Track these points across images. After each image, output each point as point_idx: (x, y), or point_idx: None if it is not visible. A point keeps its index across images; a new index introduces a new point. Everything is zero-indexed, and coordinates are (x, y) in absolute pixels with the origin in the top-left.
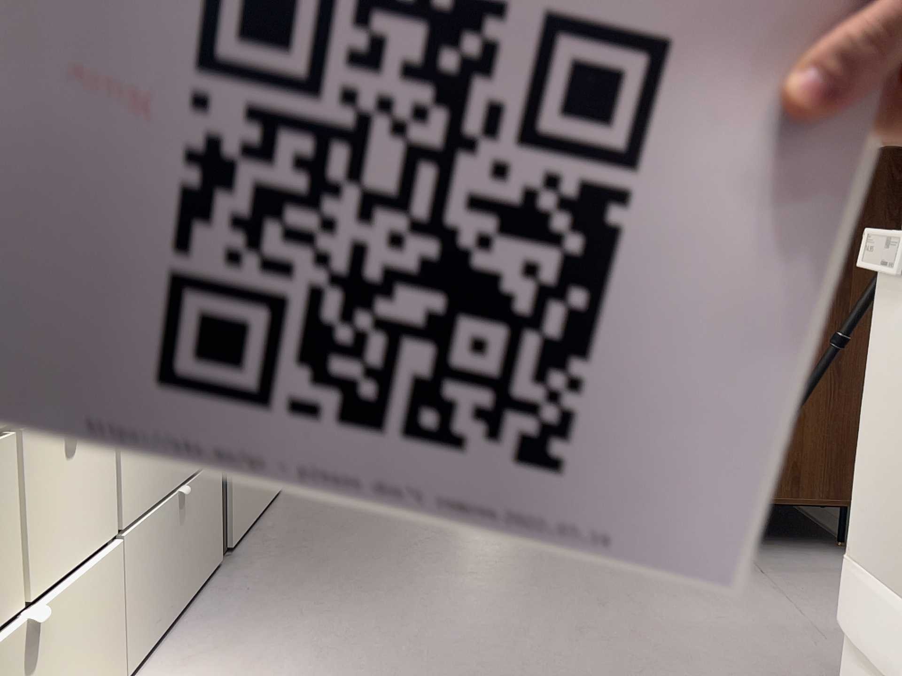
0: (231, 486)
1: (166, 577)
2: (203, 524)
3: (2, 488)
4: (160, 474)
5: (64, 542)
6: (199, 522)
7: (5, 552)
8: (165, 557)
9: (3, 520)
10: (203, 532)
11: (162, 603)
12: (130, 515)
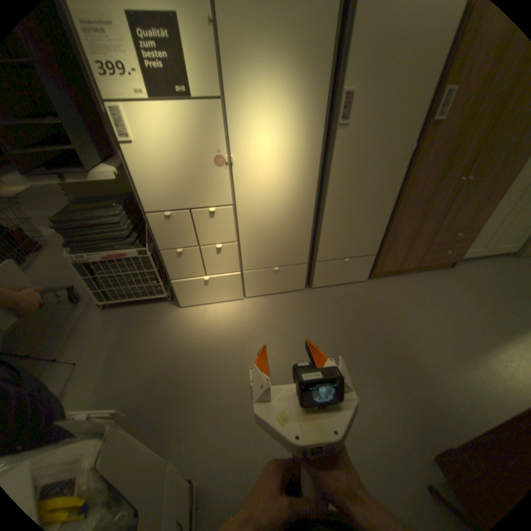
0: (316, 272)
1: (267, 284)
2: (292, 278)
3: (200, 255)
4: (266, 262)
5: (221, 268)
6: (289, 277)
7: (202, 265)
8: (267, 280)
9: (201, 260)
10: (292, 280)
11: (264, 289)
12: (249, 268)
